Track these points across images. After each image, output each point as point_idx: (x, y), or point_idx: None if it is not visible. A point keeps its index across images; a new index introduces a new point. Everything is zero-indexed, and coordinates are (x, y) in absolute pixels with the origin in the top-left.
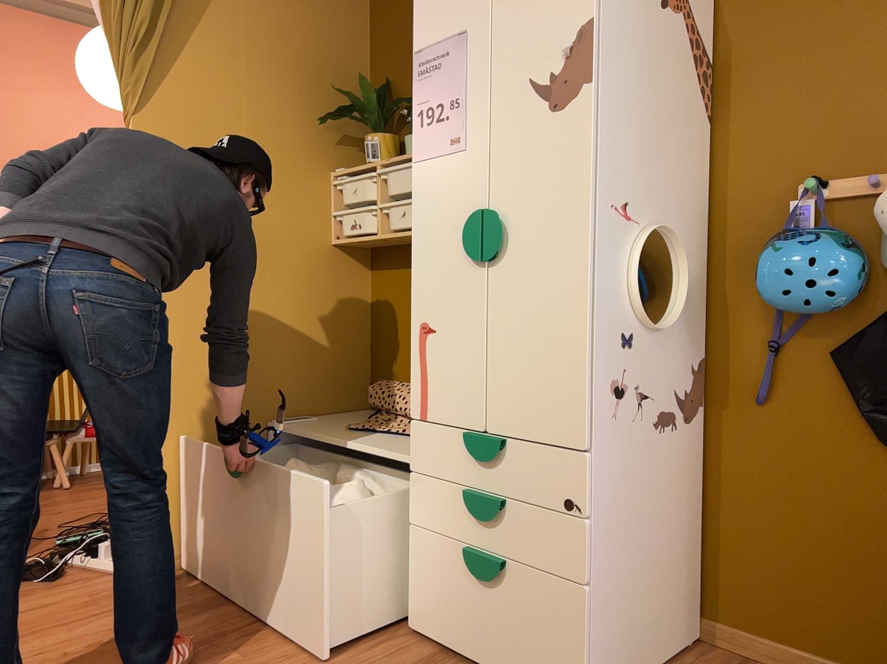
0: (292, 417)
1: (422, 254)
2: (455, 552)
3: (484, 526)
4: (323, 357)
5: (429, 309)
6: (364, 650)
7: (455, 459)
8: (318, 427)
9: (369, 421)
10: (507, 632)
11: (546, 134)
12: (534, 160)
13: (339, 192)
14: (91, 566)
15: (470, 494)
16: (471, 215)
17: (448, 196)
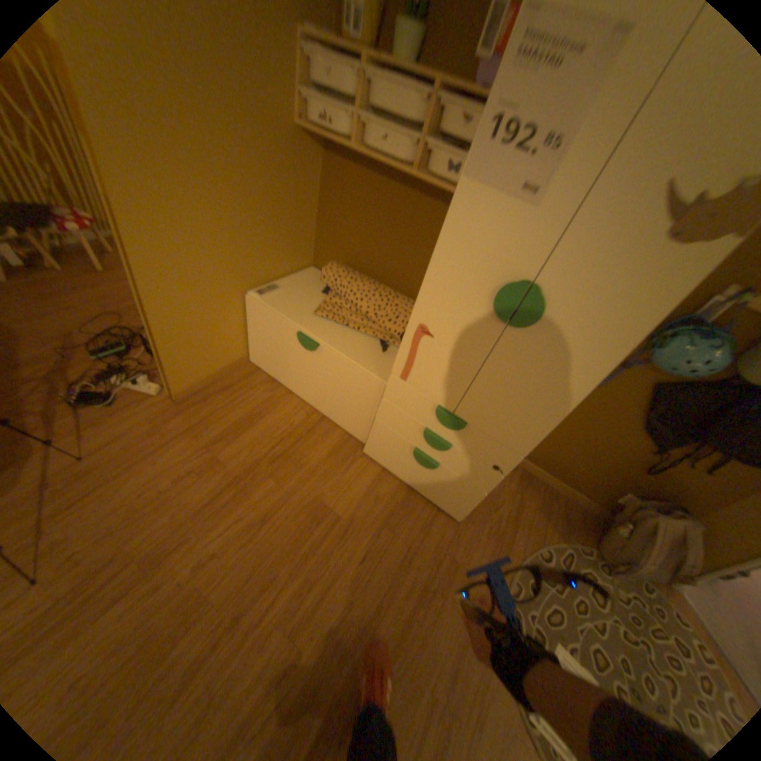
0: (265, 284)
1: (440, 275)
2: (405, 444)
3: (431, 447)
4: (285, 235)
5: (433, 320)
6: (344, 471)
7: (422, 410)
8: (293, 309)
9: (325, 299)
10: (428, 483)
11: (642, 256)
12: (610, 272)
13: (306, 60)
14: (135, 387)
15: (429, 434)
16: (515, 285)
17: (492, 242)
